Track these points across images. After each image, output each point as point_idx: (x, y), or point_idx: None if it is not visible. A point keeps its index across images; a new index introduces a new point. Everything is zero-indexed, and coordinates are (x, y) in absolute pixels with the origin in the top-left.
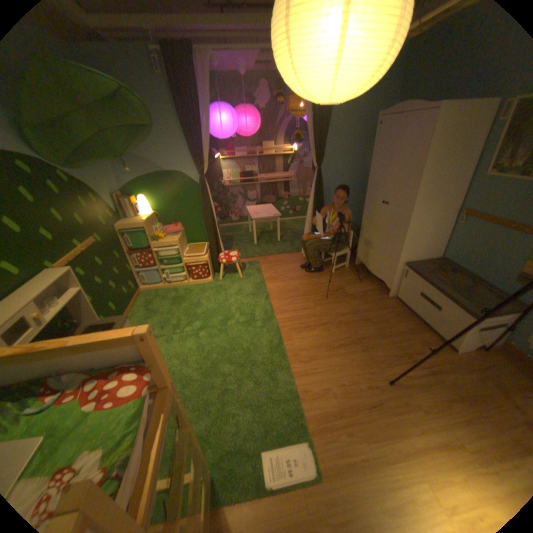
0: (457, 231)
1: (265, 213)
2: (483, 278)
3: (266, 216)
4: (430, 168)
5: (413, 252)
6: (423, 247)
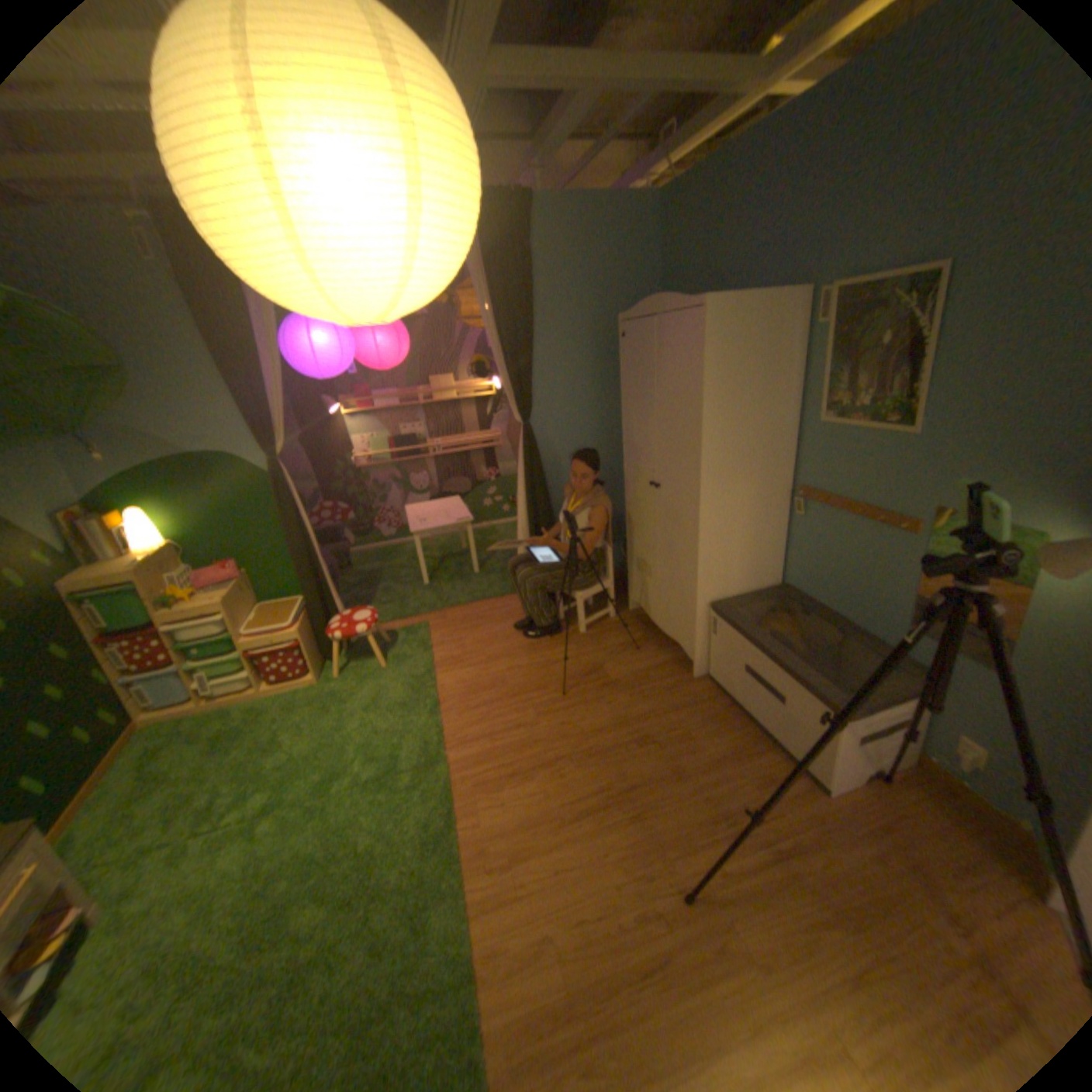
0: (796, 531)
1: (442, 517)
2: (856, 623)
3: (443, 523)
4: (713, 417)
5: (720, 581)
6: (739, 568)
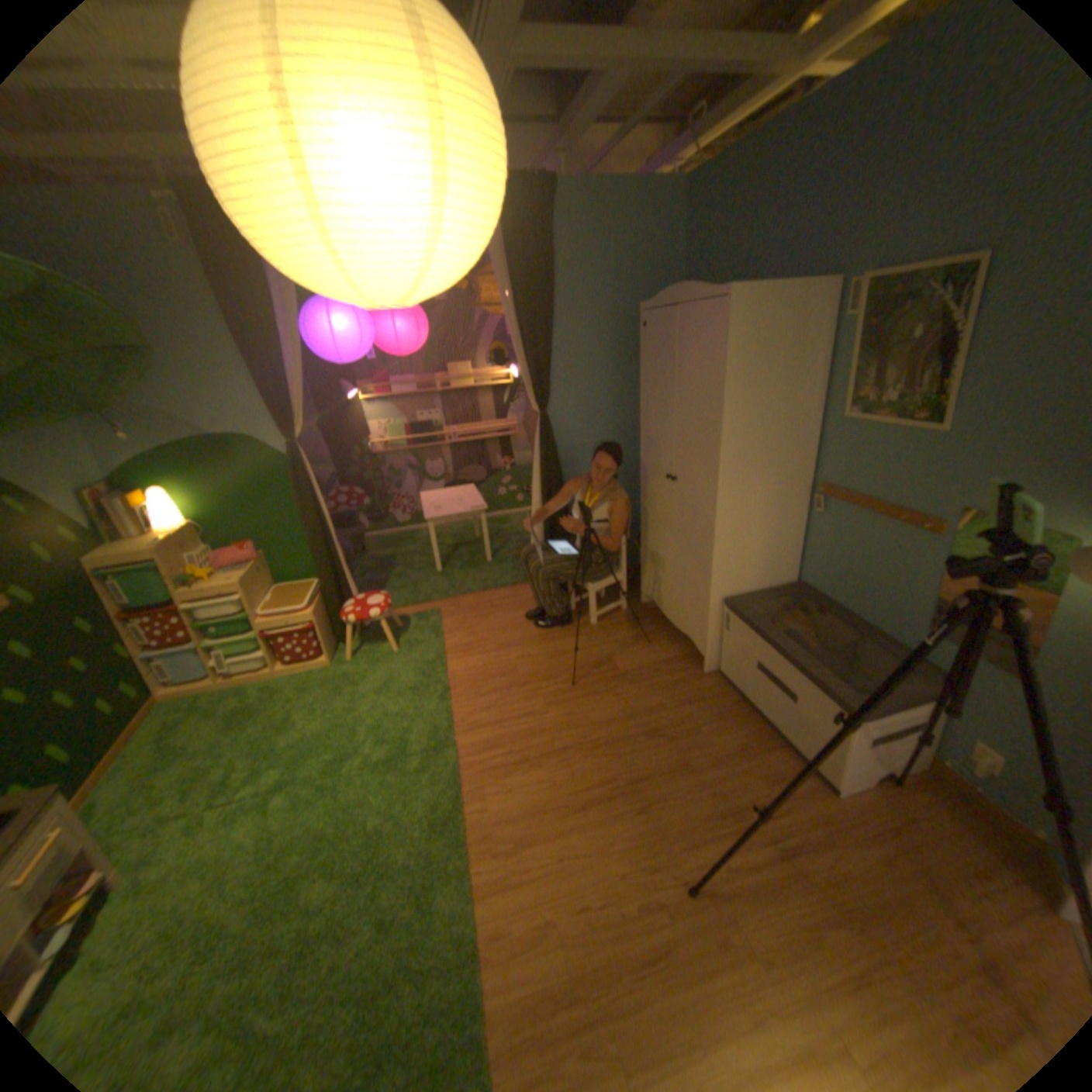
0: (815, 529)
1: (456, 505)
2: (873, 624)
3: (457, 511)
4: (734, 410)
5: (735, 577)
6: (754, 564)
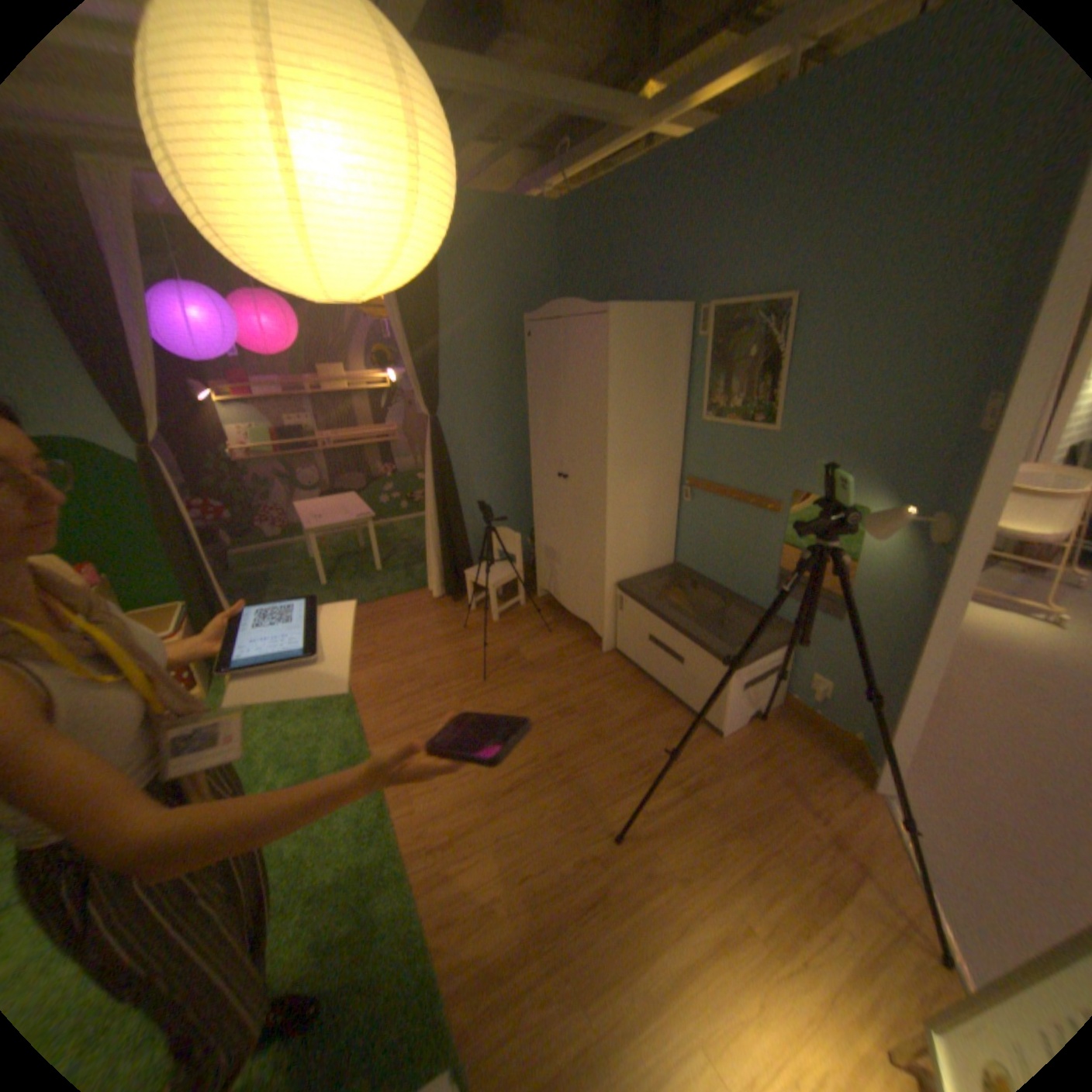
0: (684, 516)
1: (339, 513)
2: (735, 591)
3: (342, 519)
4: (617, 414)
5: (624, 563)
6: (639, 550)
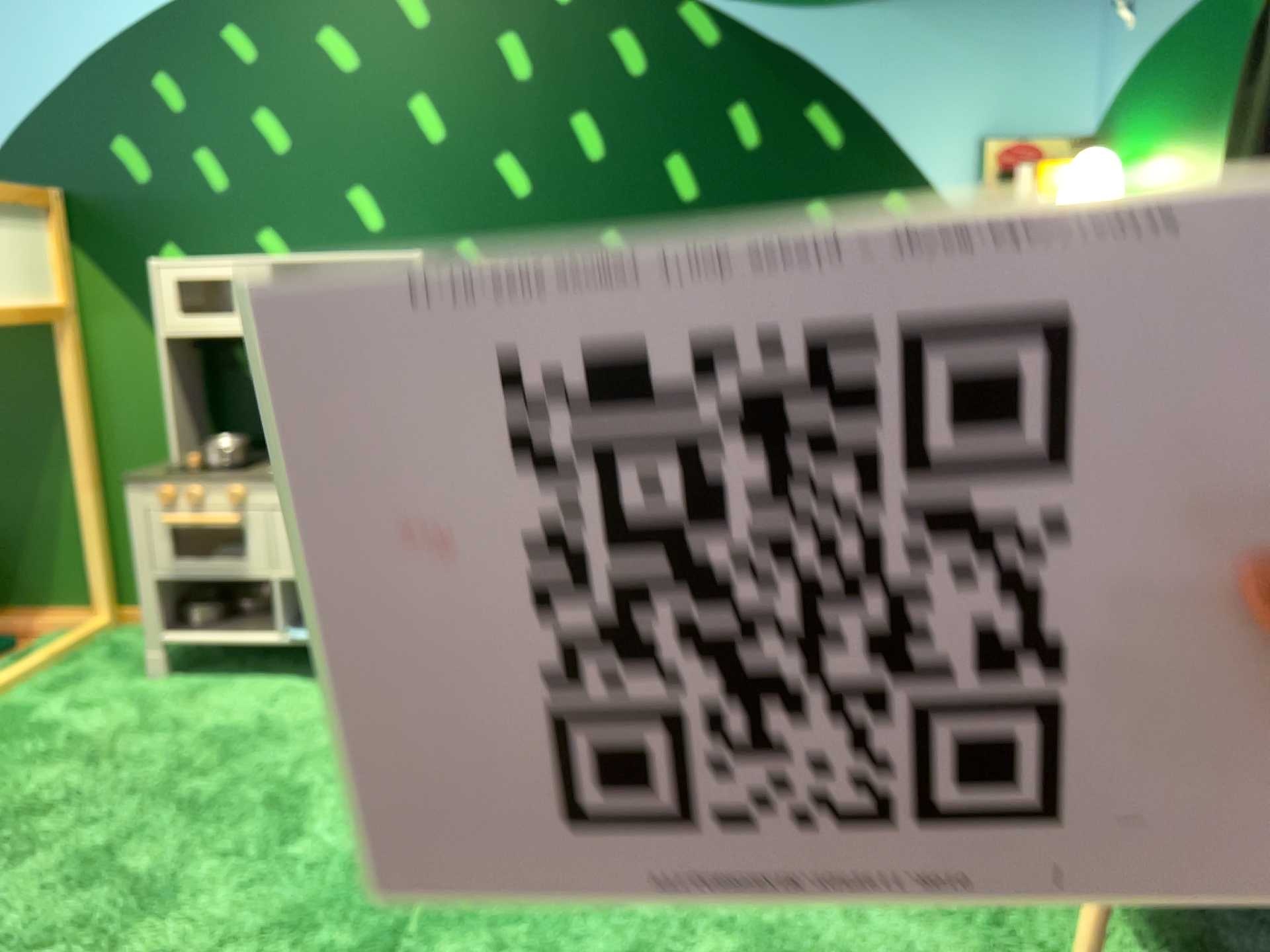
0: None
1: None
2: None
3: None
4: None
5: None
6: None
